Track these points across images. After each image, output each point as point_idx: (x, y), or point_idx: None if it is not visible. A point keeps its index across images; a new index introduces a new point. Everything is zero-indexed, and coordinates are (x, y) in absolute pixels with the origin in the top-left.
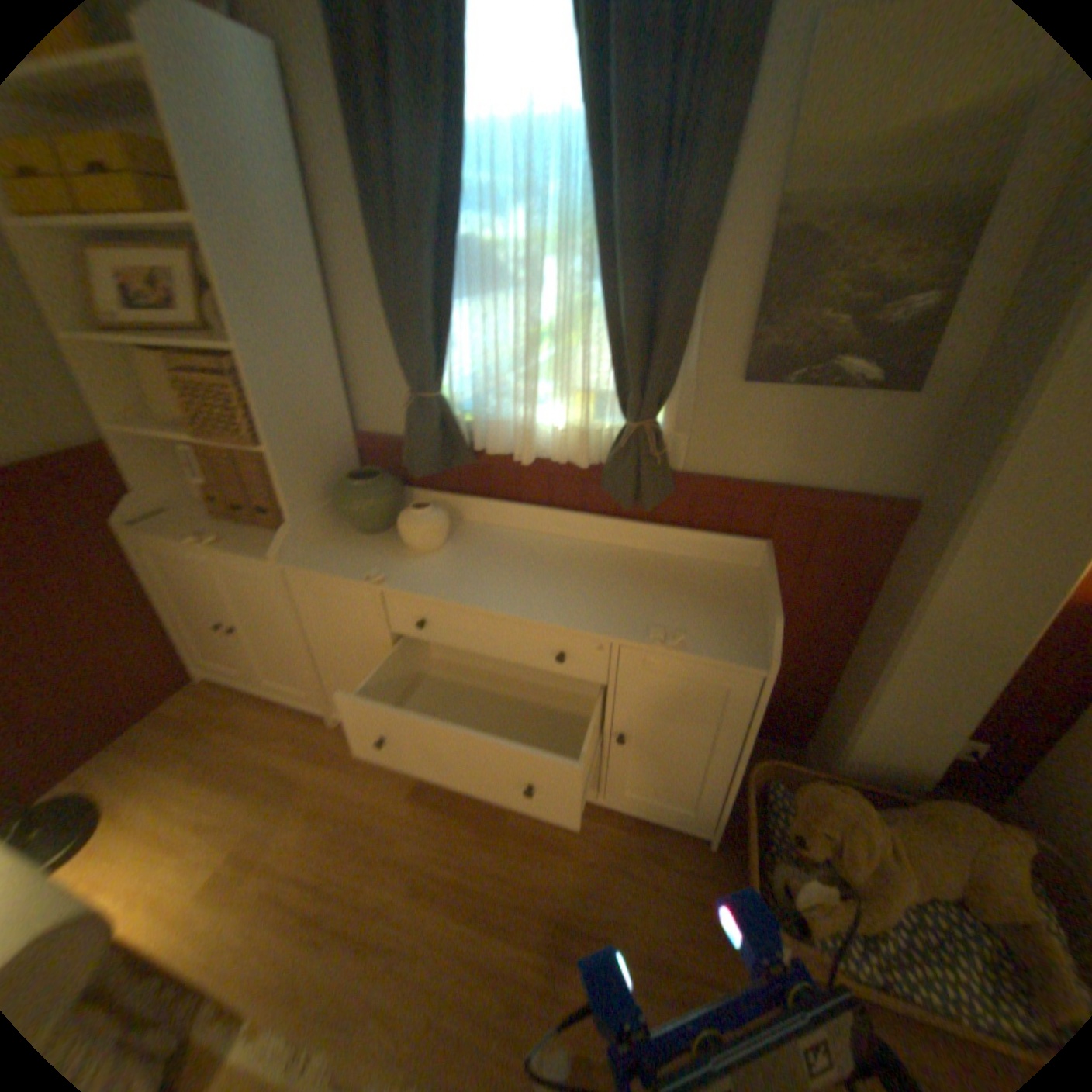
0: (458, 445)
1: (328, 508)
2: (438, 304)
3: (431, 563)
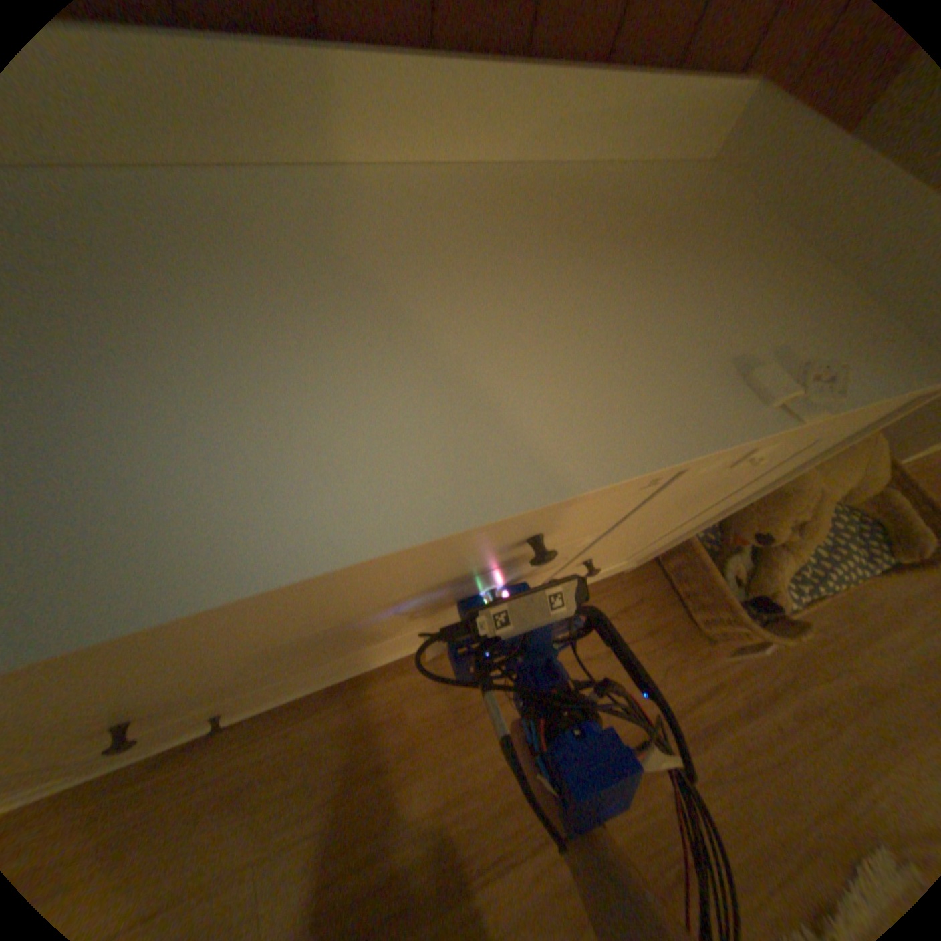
0: None
1: None
2: None
3: None
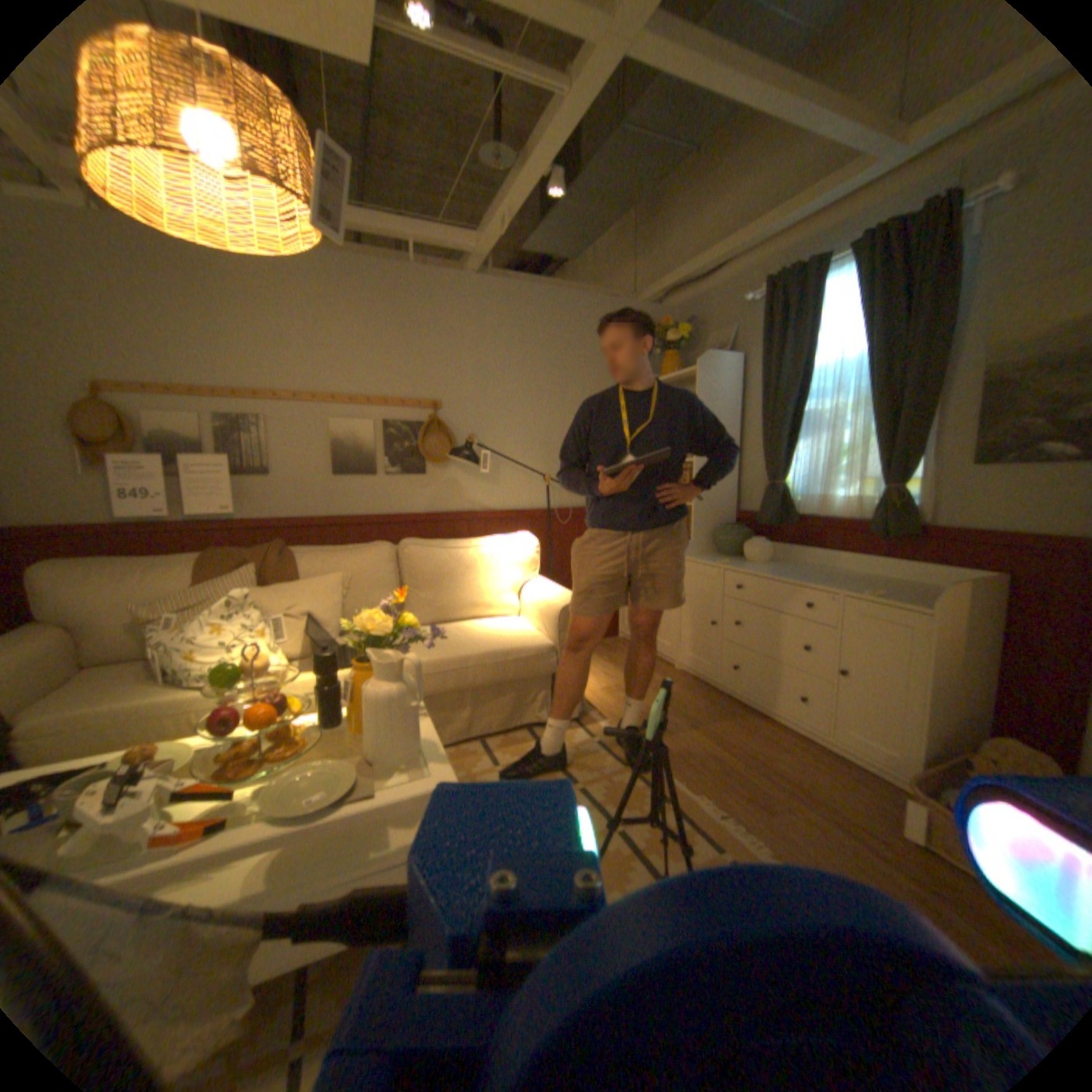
0: (790, 511)
1: (712, 541)
2: (791, 440)
3: (756, 565)
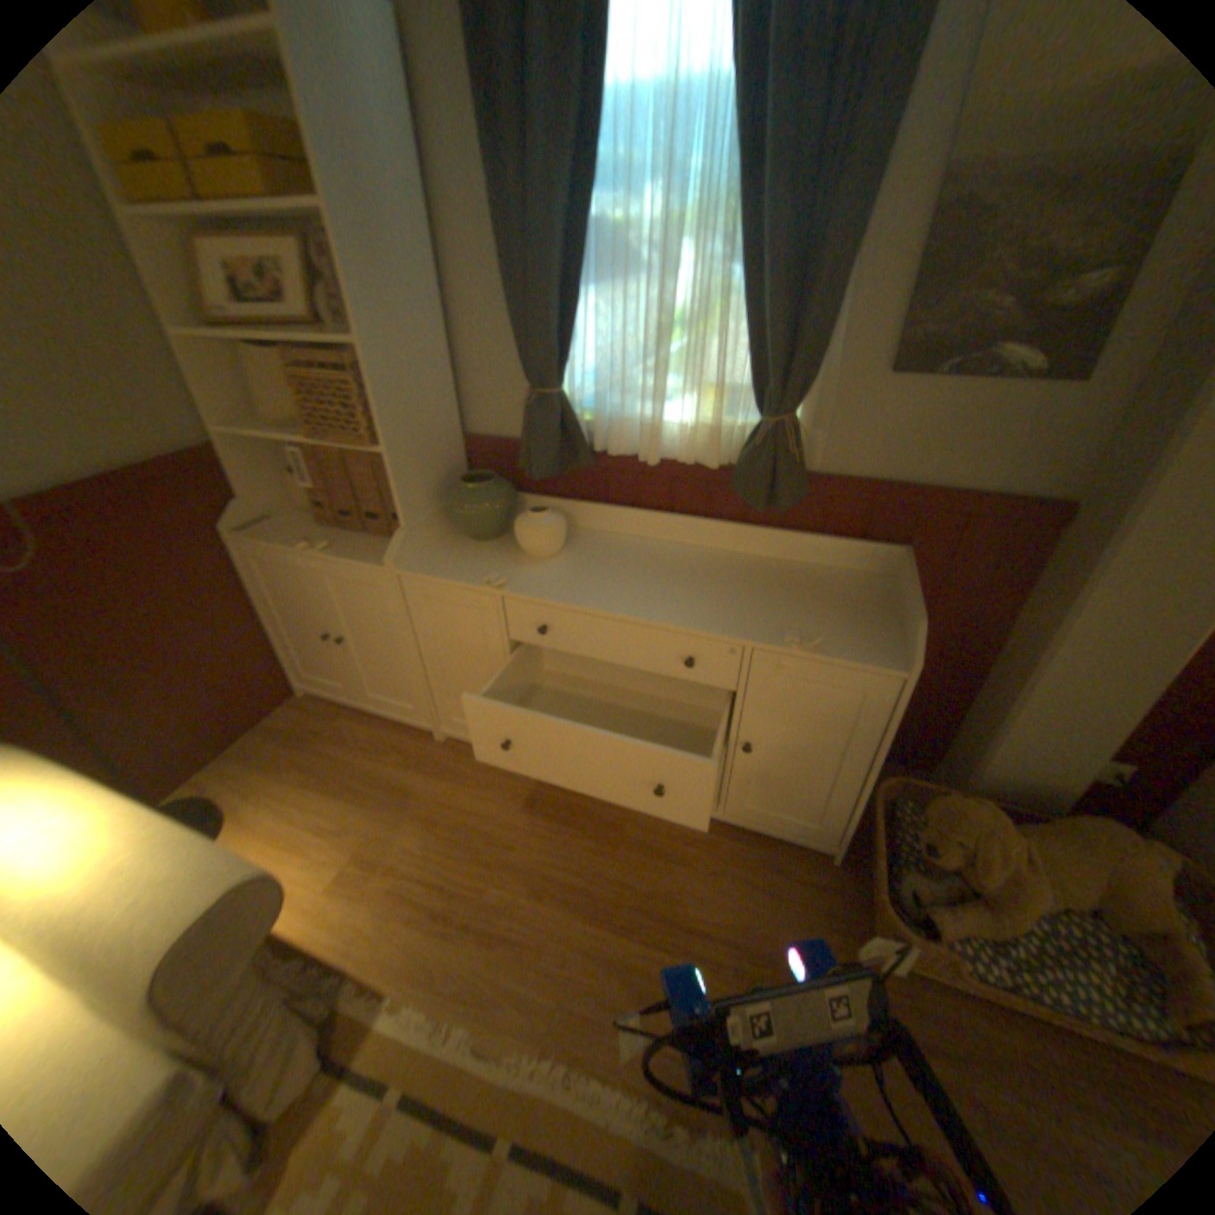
0: (578, 445)
1: (441, 512)
2: (564, 292)
3: (551, 568)
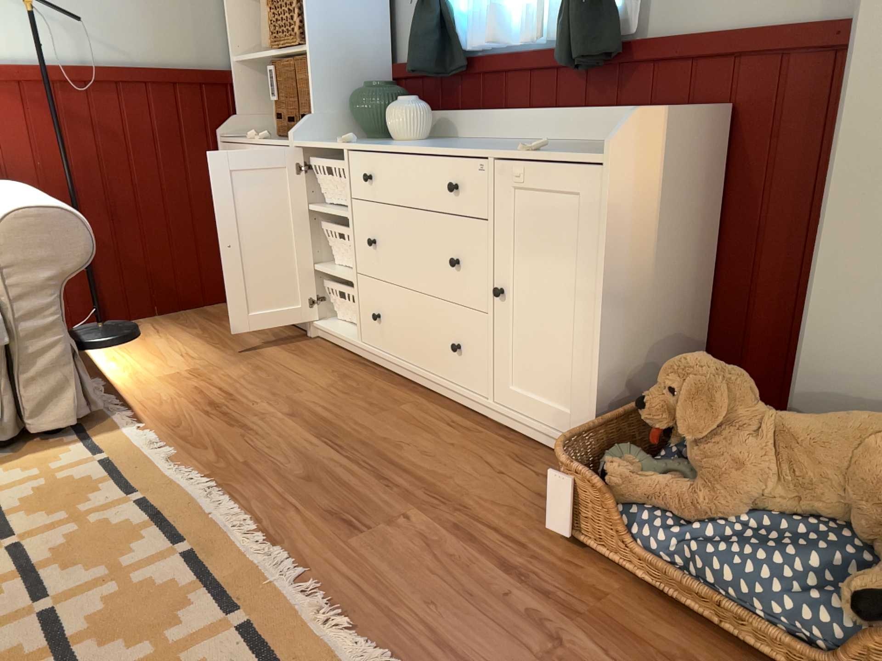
0: (453, 51)
1: (349, 118)
2: None
3: (399, 143)
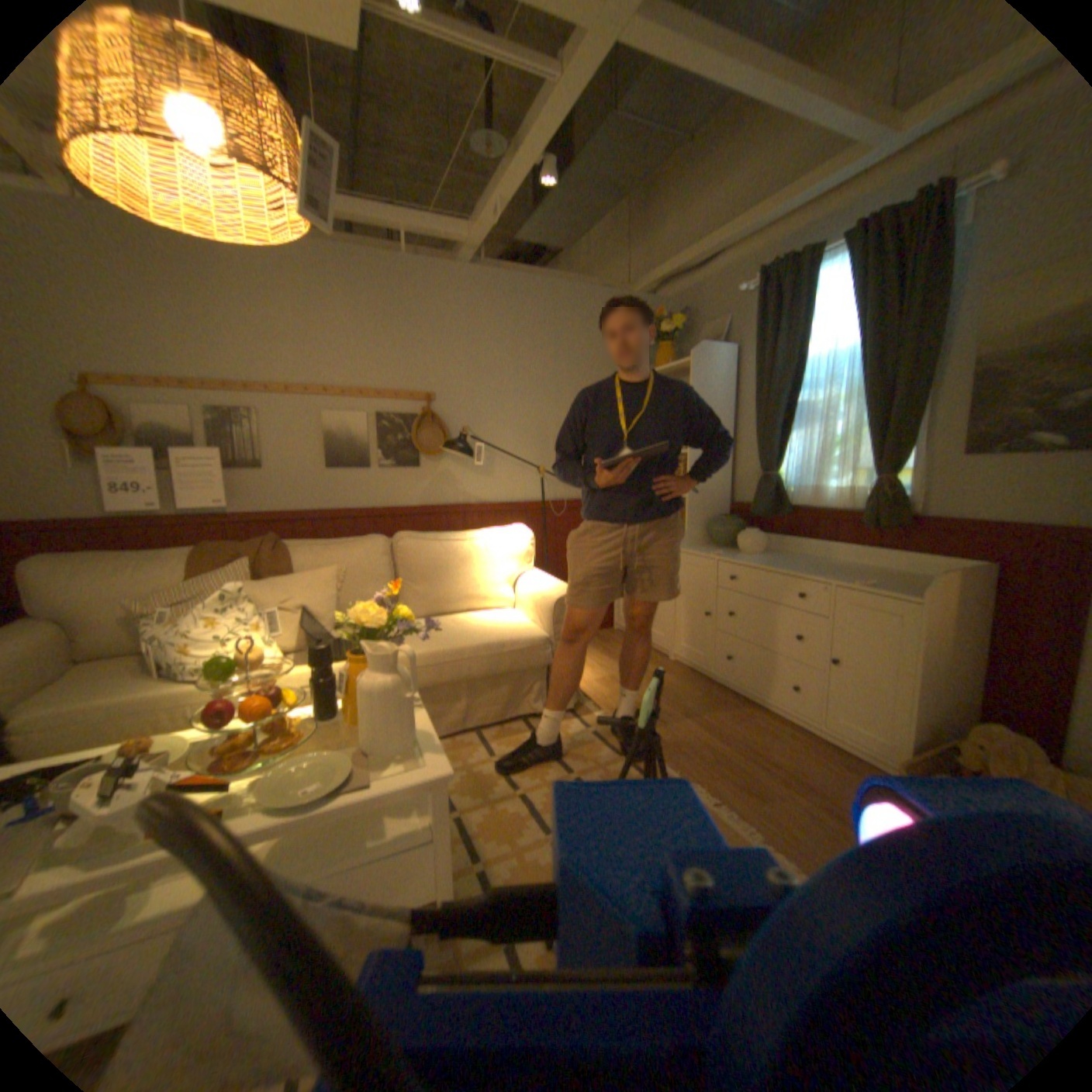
0: (783, 502)
1: (706, 533)
2: (784, 431)
3: (749, 556)
